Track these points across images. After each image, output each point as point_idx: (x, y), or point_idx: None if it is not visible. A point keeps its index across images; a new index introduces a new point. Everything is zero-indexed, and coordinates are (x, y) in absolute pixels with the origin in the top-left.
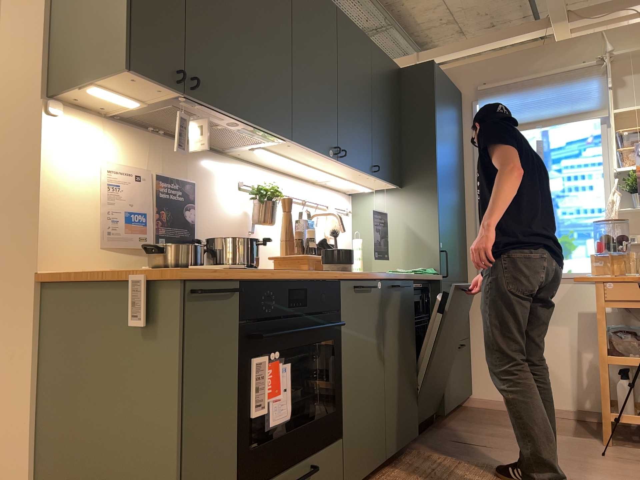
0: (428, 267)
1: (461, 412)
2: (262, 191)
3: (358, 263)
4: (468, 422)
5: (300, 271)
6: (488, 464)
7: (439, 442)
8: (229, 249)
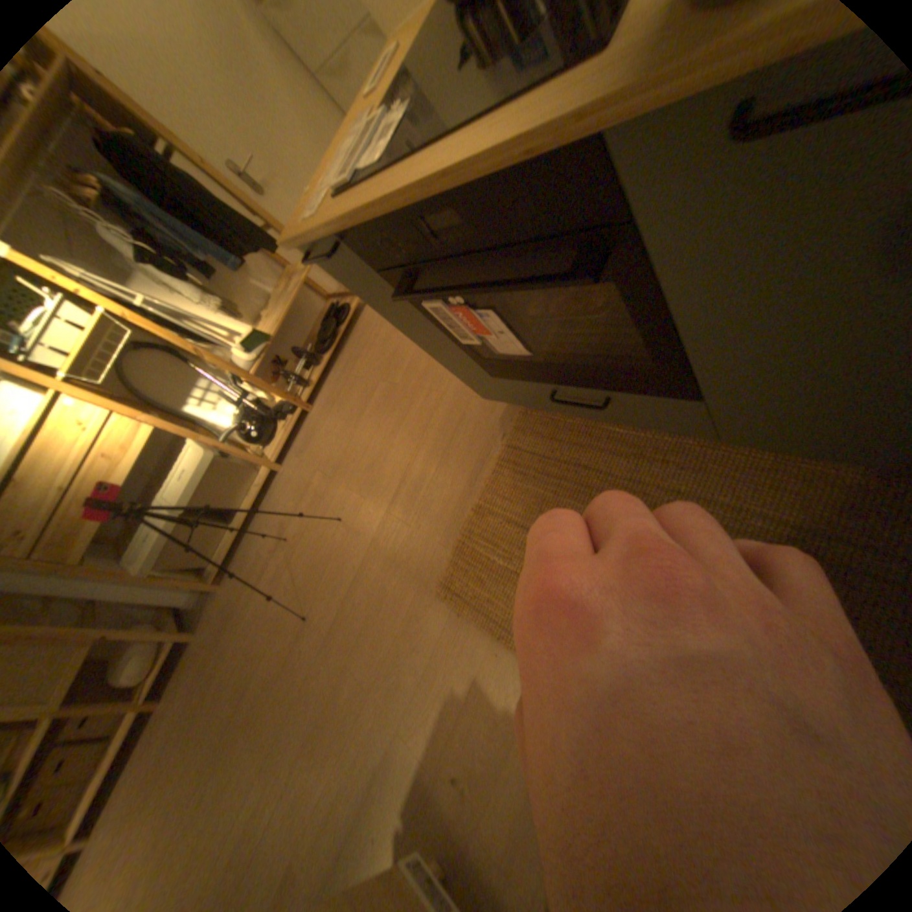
0: None
1: None
2: None
3: None
4: None
5: (440, 145)
6: None
7: None
8: None
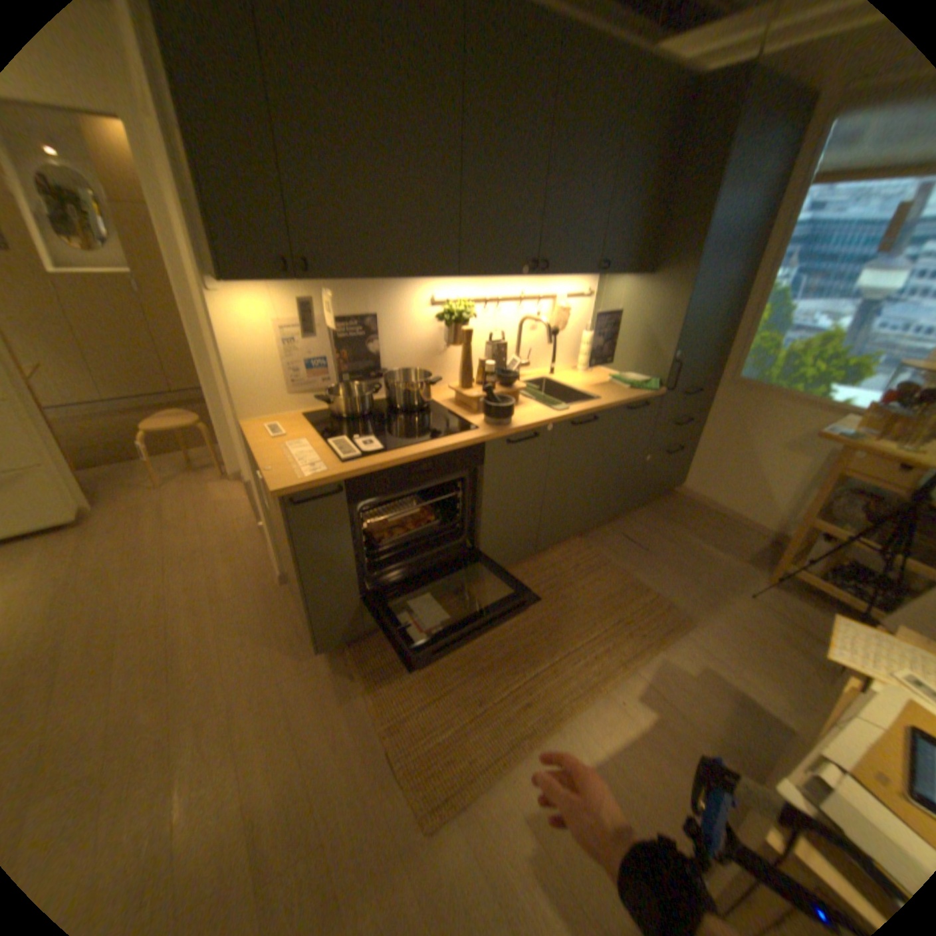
0: (652, 377)
1: (661, 498)
2: (445, 318)
3: (580, 359)
4: (656, 515)
5: (431, 443)
6: (627, 574)
7: (608, 533)
8: (397, 391)
